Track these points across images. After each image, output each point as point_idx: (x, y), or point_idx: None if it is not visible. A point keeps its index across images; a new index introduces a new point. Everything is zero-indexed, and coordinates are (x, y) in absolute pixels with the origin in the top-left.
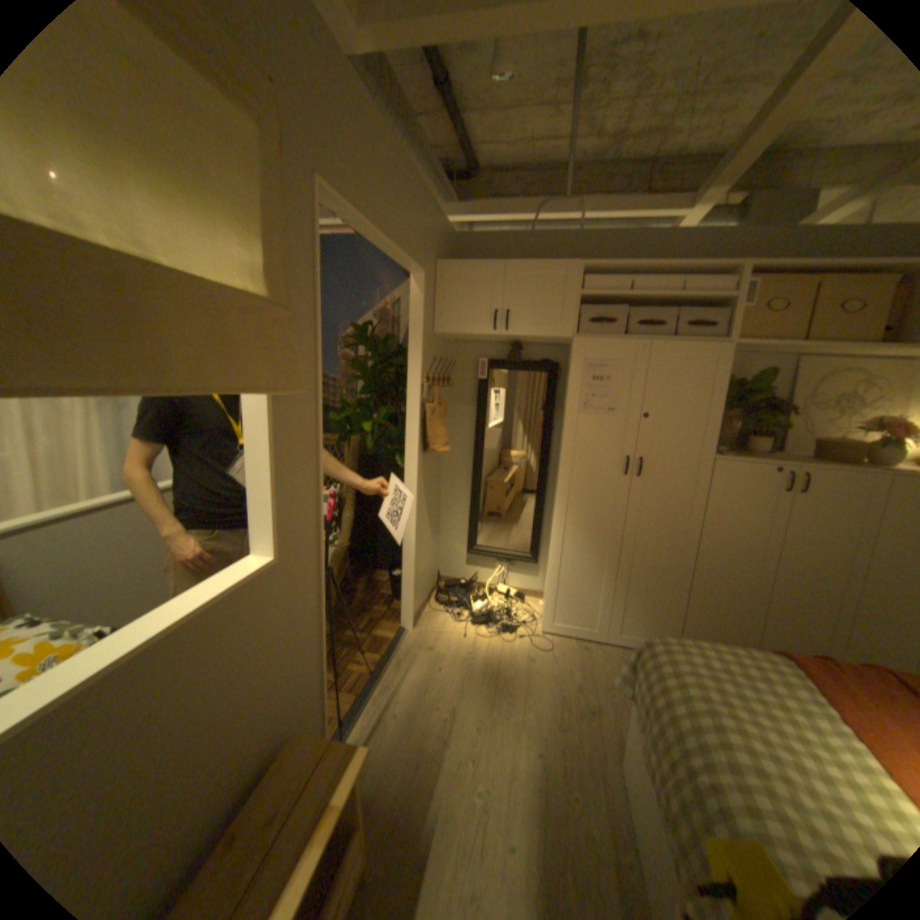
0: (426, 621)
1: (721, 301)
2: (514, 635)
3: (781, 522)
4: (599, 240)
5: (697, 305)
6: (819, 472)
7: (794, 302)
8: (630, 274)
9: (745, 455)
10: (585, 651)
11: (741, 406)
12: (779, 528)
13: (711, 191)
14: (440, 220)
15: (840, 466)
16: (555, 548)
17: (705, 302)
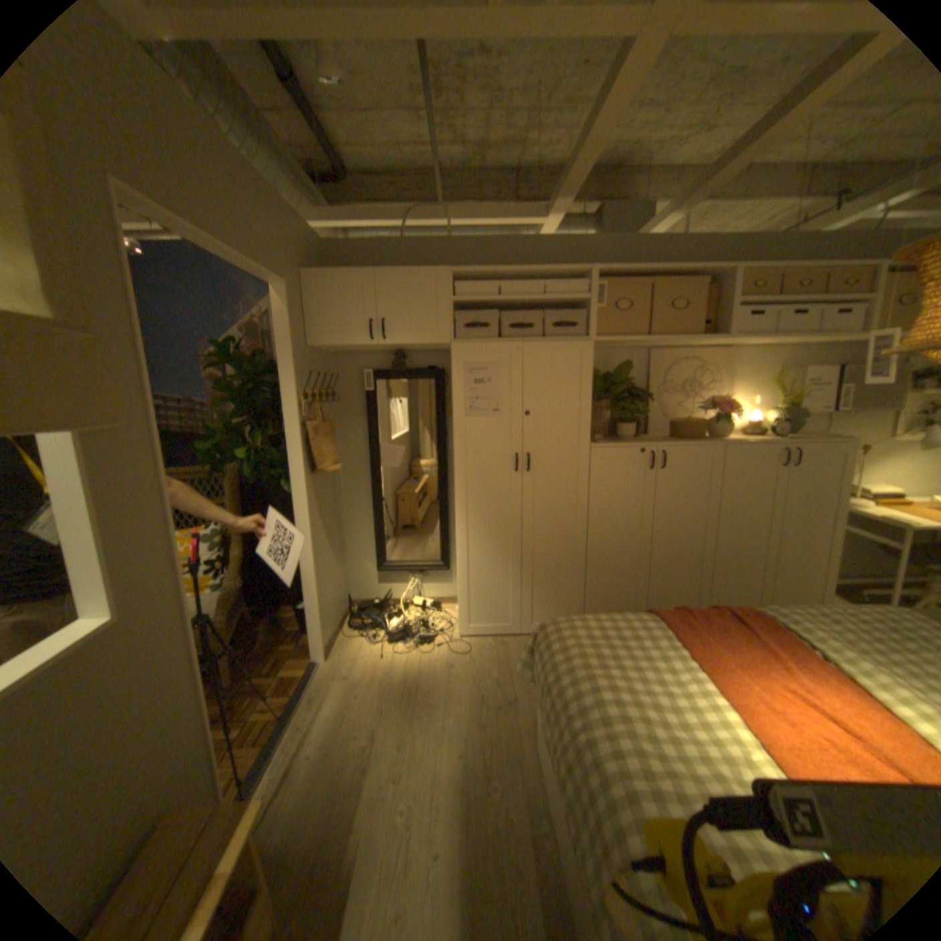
0: (339, 649)
1: (578, 303)
2: (432, 645)
3: (649, 496)
4: (467, 247)
5: (559, 307)
6: (672, 449)
7: (637, 302)
8: (497, 279)
9: (615, 441)
10: (500, 645)
11: (609, 397)
12: (649, 502)
13: (558, 202)
14: (302, 225)
15: (687, 442)
16: (461, 551)
17: (565, 304)
